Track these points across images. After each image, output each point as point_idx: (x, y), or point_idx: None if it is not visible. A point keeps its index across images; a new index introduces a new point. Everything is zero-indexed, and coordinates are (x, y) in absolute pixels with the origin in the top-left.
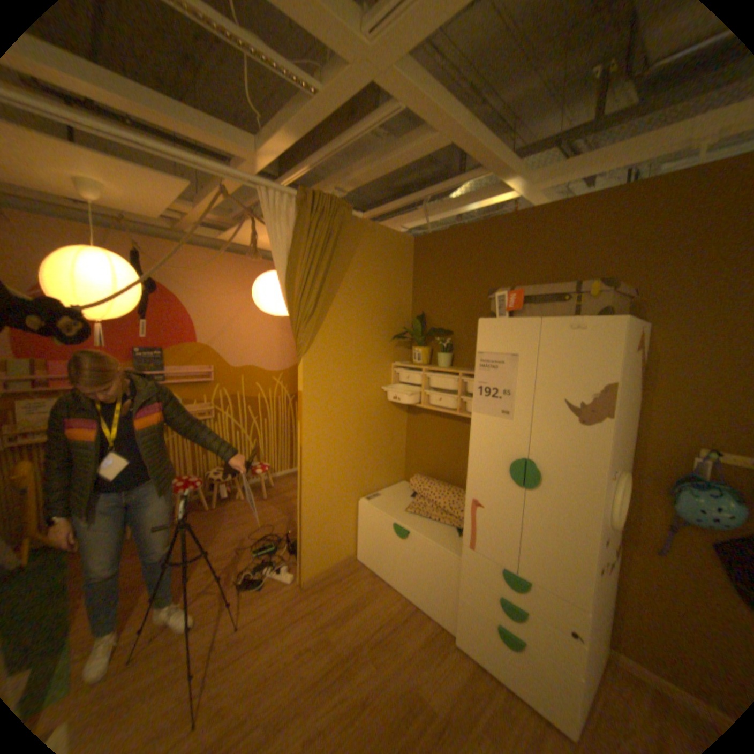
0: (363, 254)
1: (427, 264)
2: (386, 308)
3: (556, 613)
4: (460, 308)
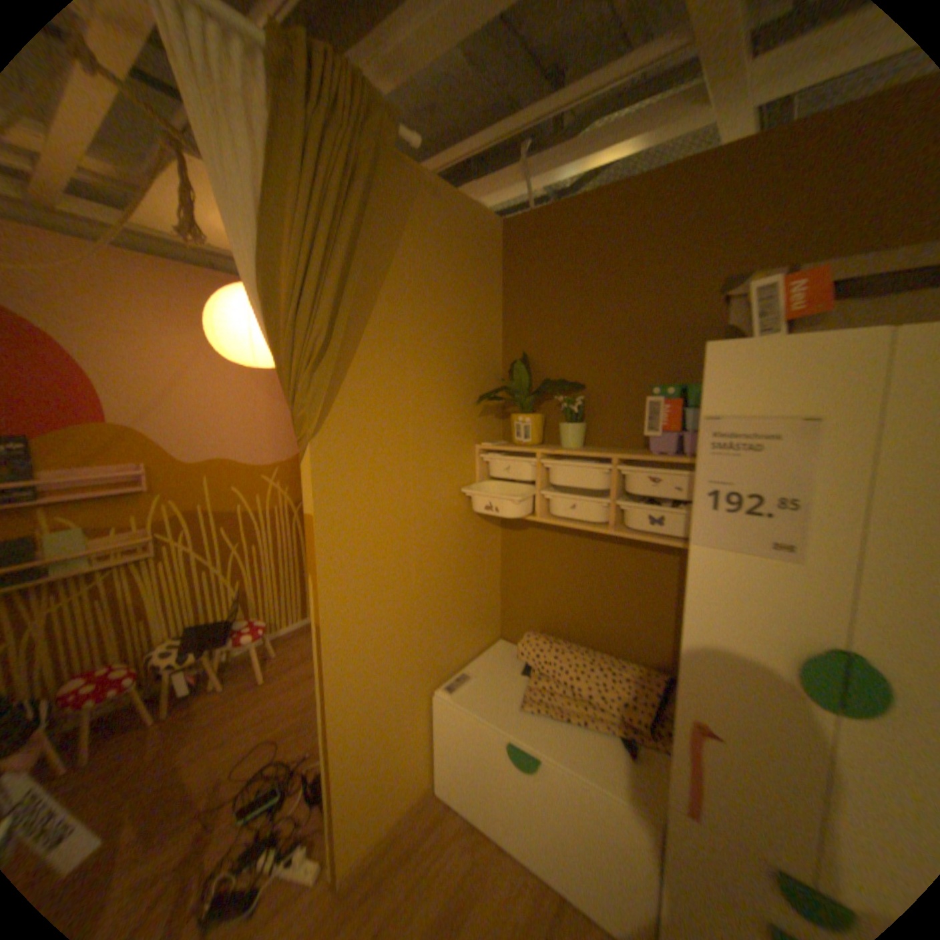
0: (419, 235)
1: (530, 266)
2: (463, 345)
3: None
4: (598, 342)
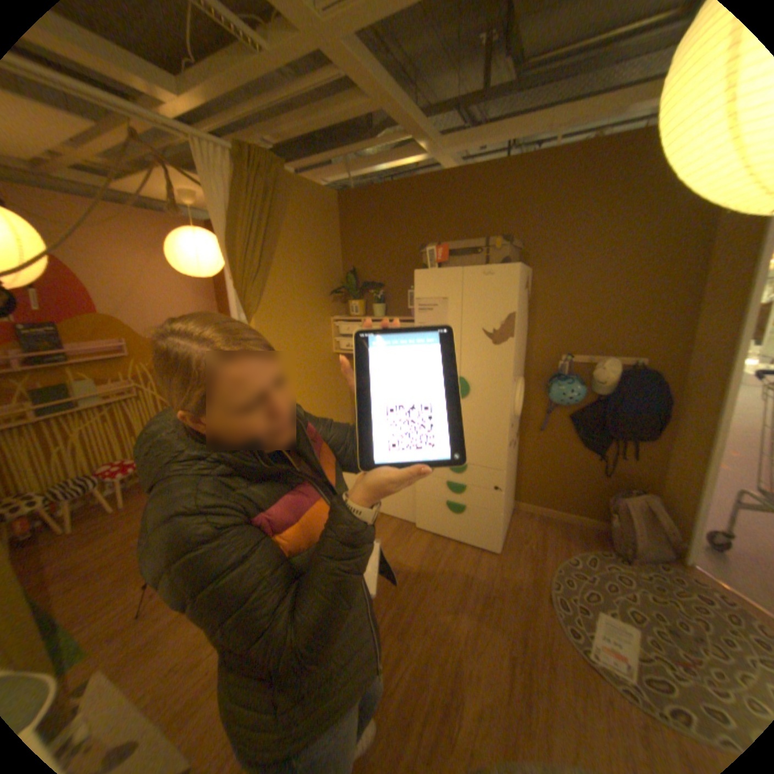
0: (294, 210)
1: (353, 221)
2: (320, 265)
3: (484, 479)
4: (389, 263)
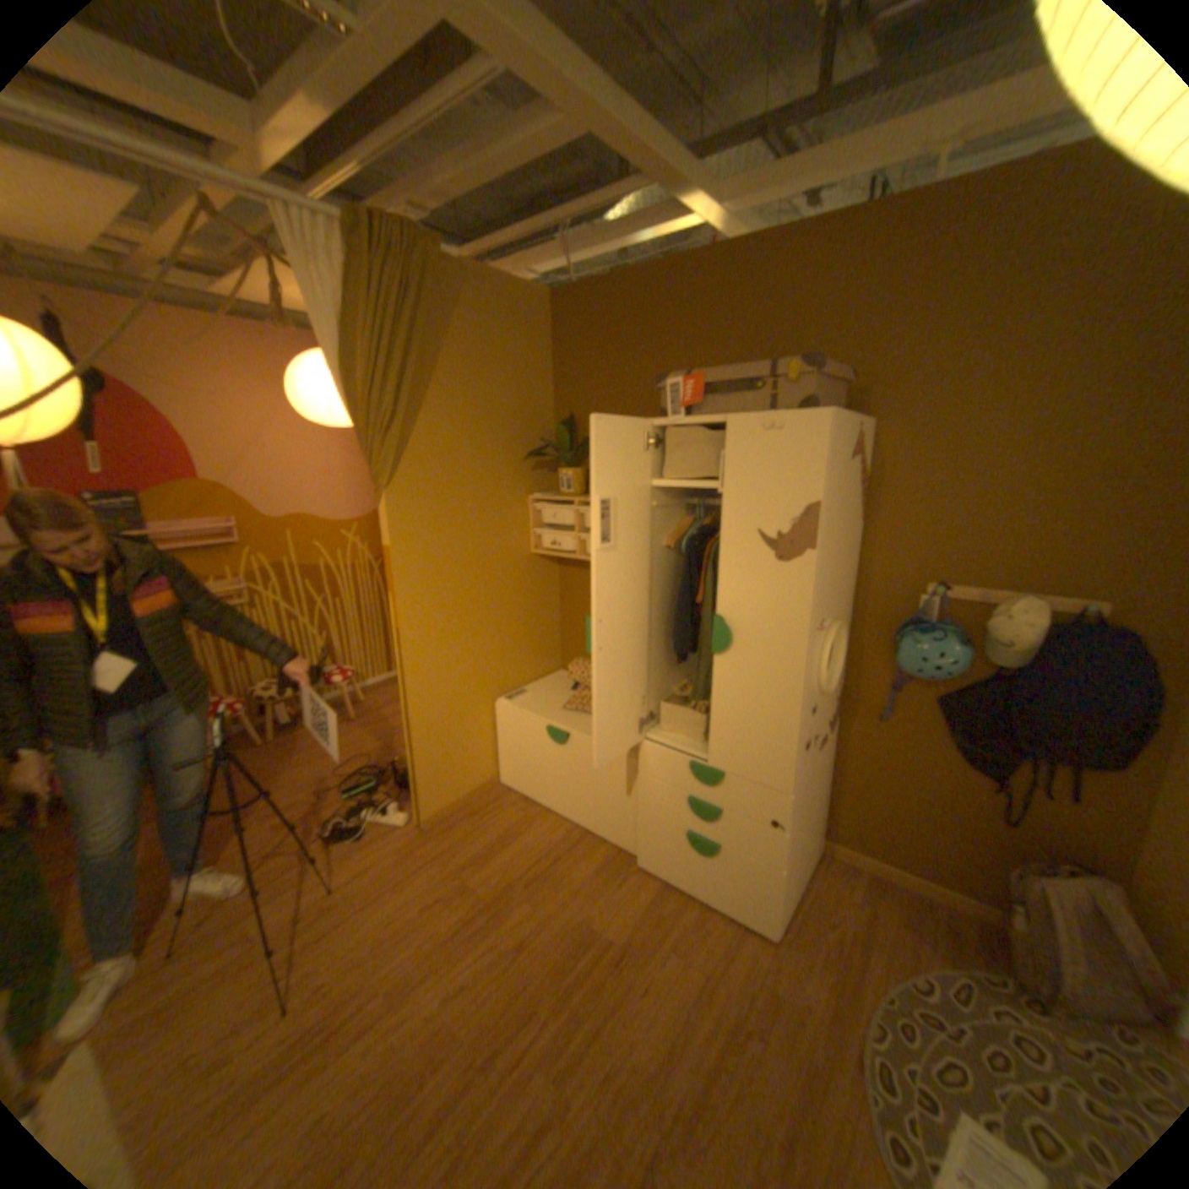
0: (467, 319)
1: (573, 335)
2: (513, 409)
3: (754, 803)
4: (627, 406)
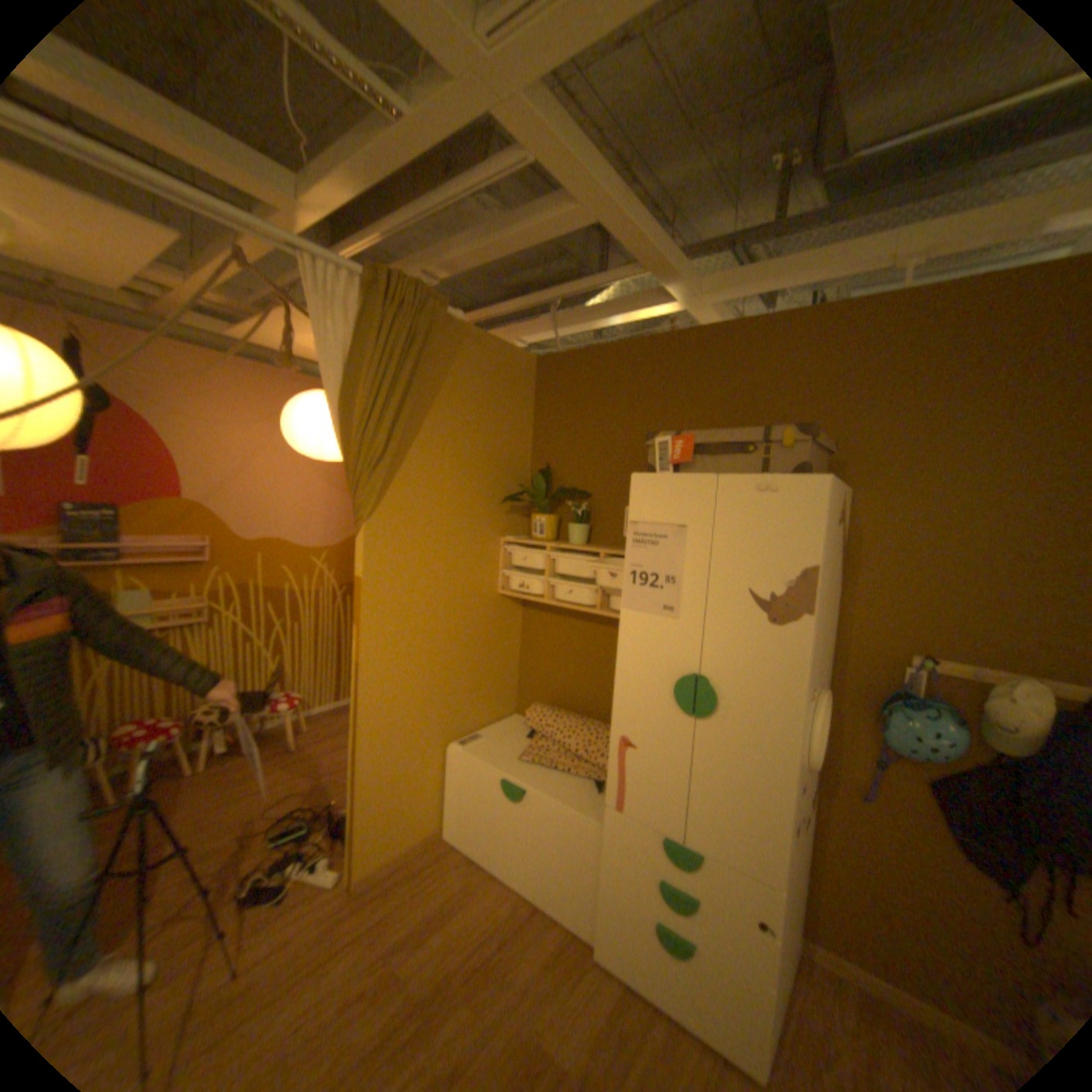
0: (462, 374)
1: (555, 396)
2: (495, 456)
3: (737, 896)
4: (602, 461)
